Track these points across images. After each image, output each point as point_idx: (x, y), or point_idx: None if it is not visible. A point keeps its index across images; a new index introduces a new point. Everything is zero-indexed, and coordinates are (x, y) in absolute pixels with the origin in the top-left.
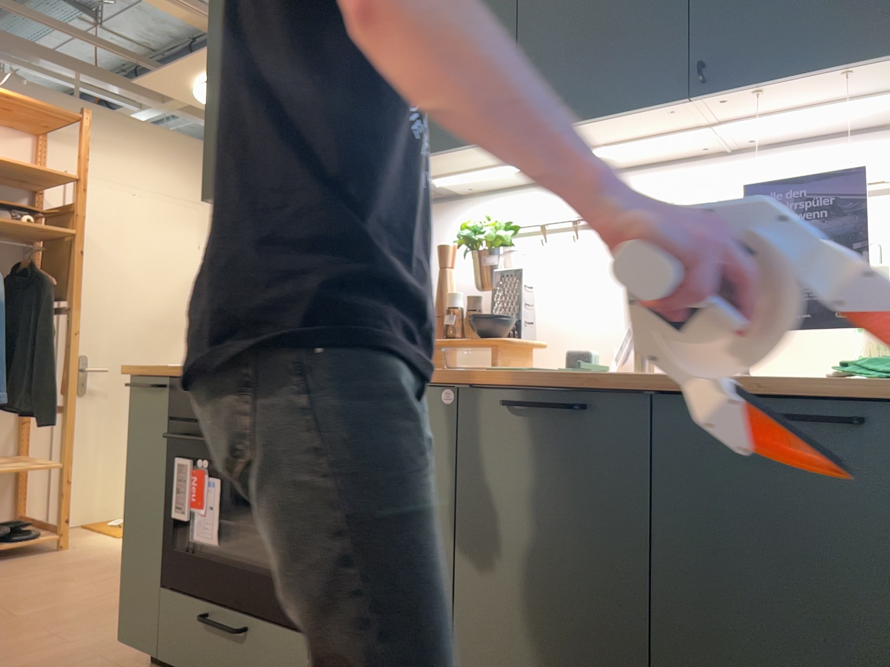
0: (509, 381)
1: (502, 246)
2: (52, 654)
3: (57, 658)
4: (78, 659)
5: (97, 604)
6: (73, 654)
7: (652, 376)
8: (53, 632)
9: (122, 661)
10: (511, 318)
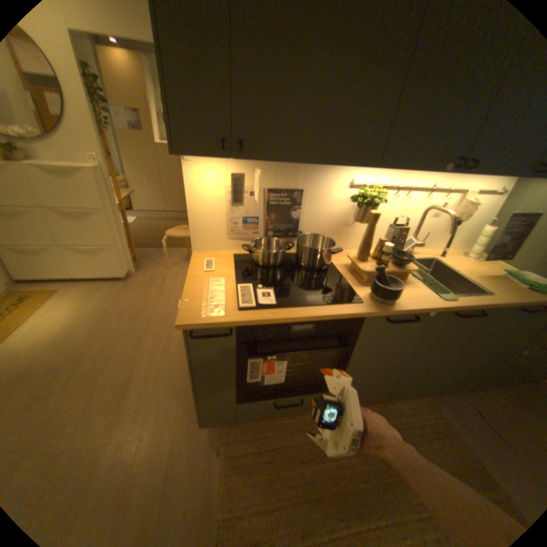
0: (463, 308)
1: (376, 201)
2: (143, 452)
3: (152, 453)
4: (165, 443)
5: (101, 403)
6: (156, 443)
7: (500, 299)
8: (113, 440)
9: (188, 426)
10: (399, 250)
